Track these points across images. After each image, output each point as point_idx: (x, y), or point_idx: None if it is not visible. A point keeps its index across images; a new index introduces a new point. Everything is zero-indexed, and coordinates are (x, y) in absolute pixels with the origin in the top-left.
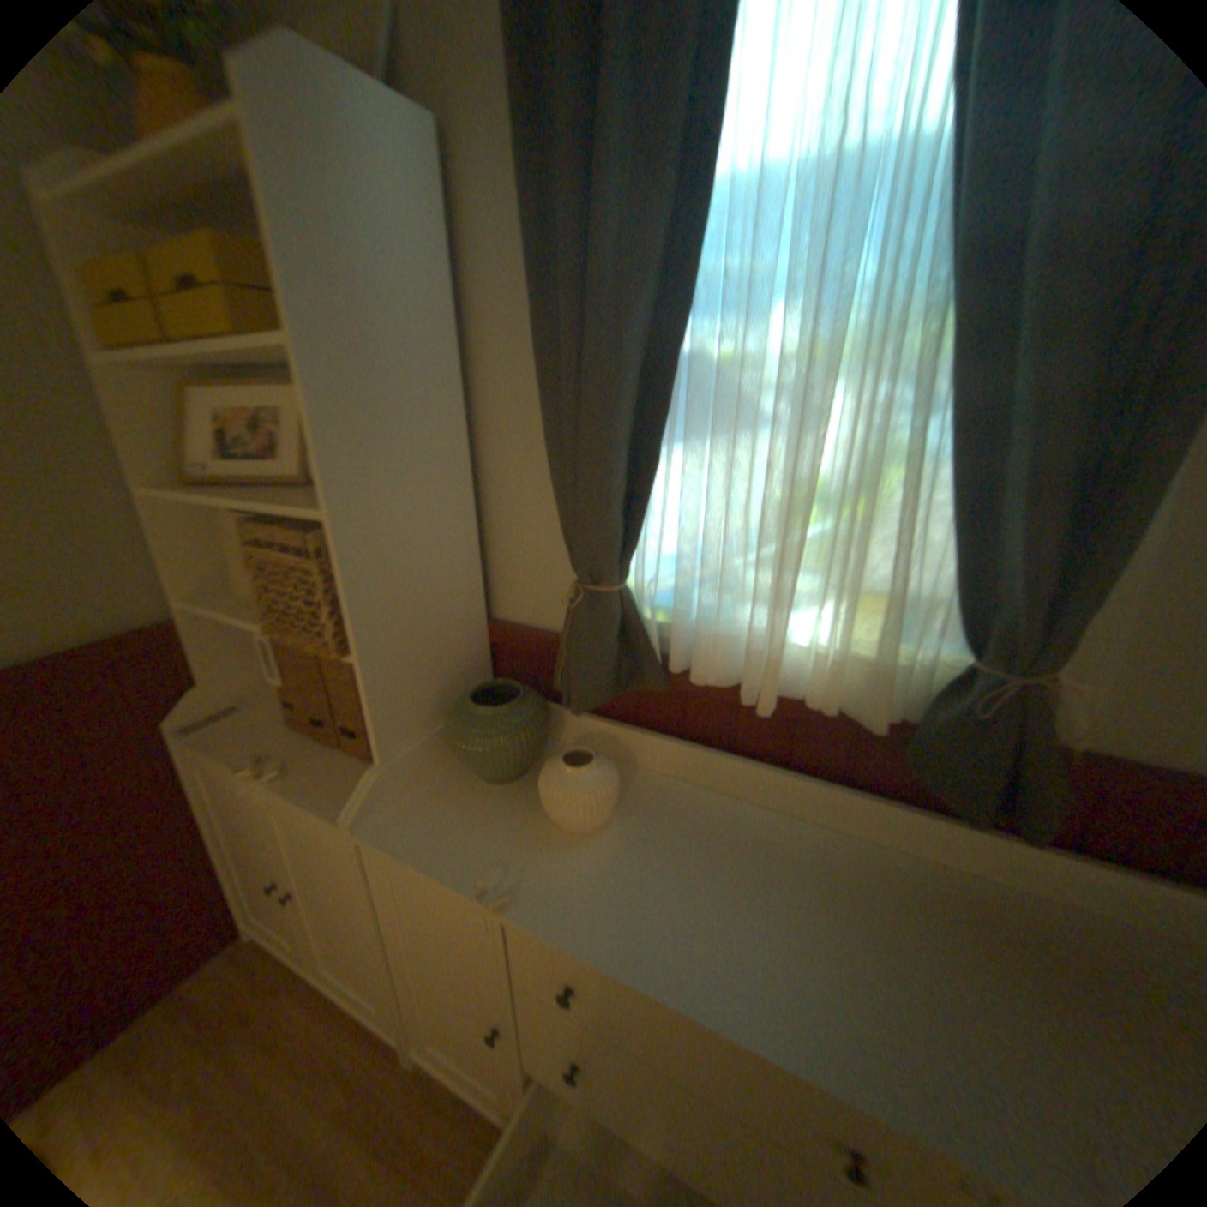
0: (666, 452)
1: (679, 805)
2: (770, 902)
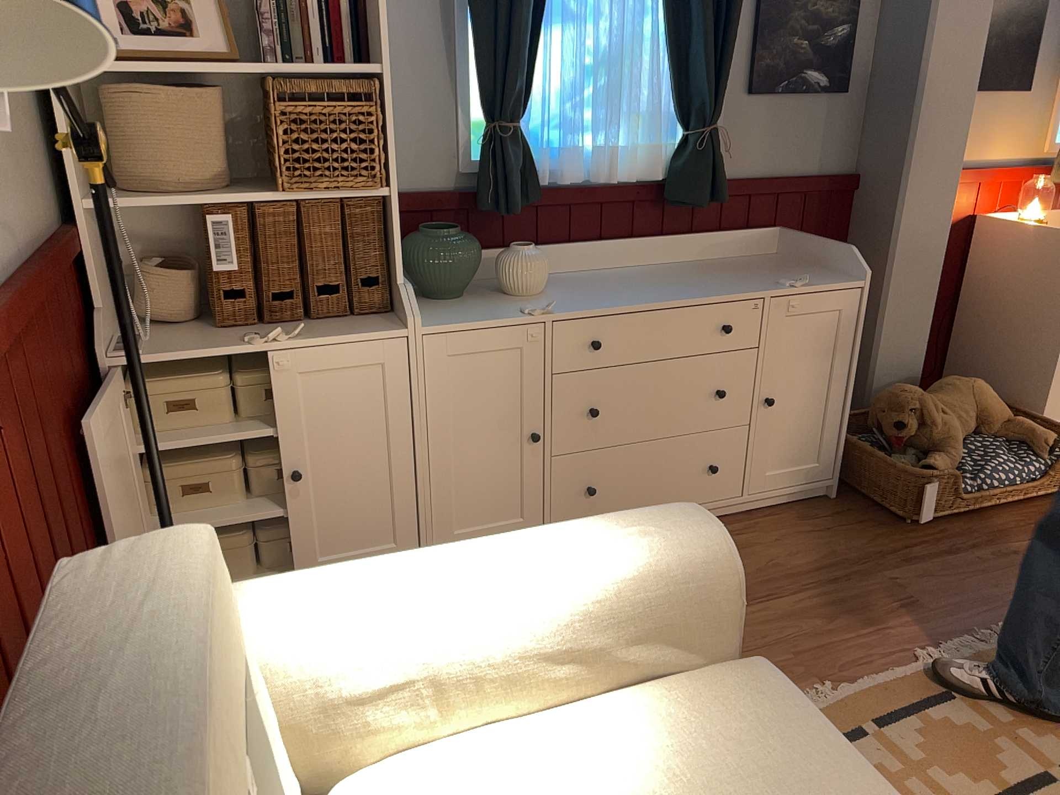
0: (539, 35)
1: (559, 278)
2: (640, 282)
